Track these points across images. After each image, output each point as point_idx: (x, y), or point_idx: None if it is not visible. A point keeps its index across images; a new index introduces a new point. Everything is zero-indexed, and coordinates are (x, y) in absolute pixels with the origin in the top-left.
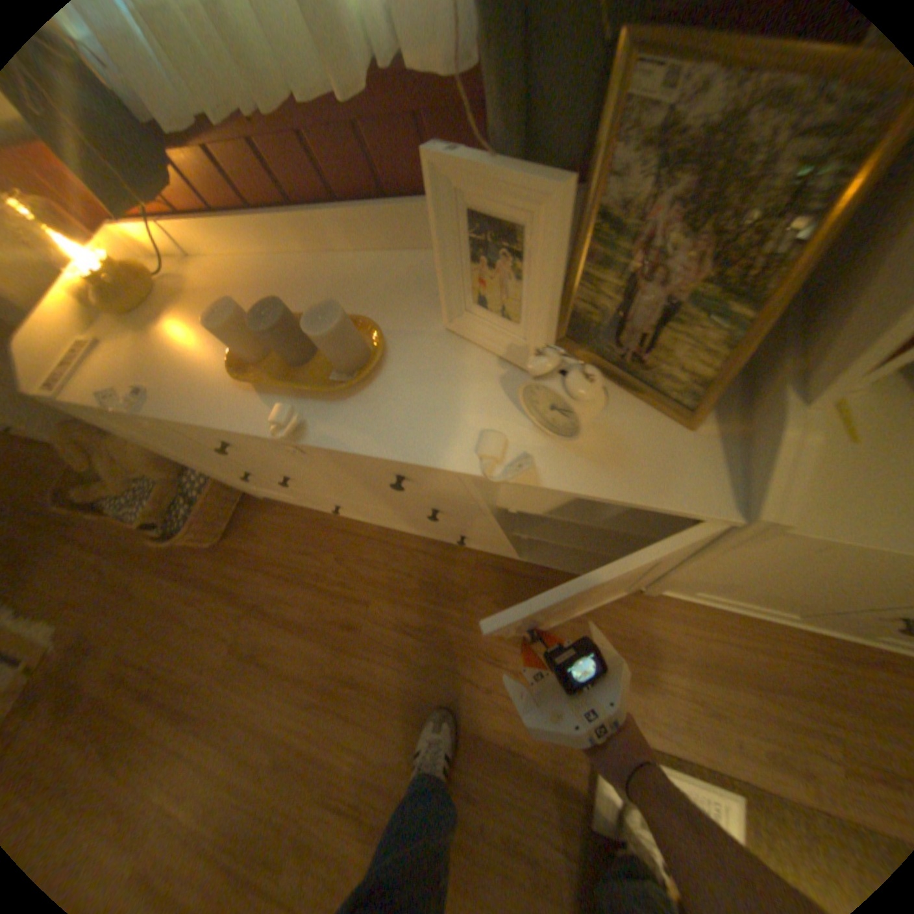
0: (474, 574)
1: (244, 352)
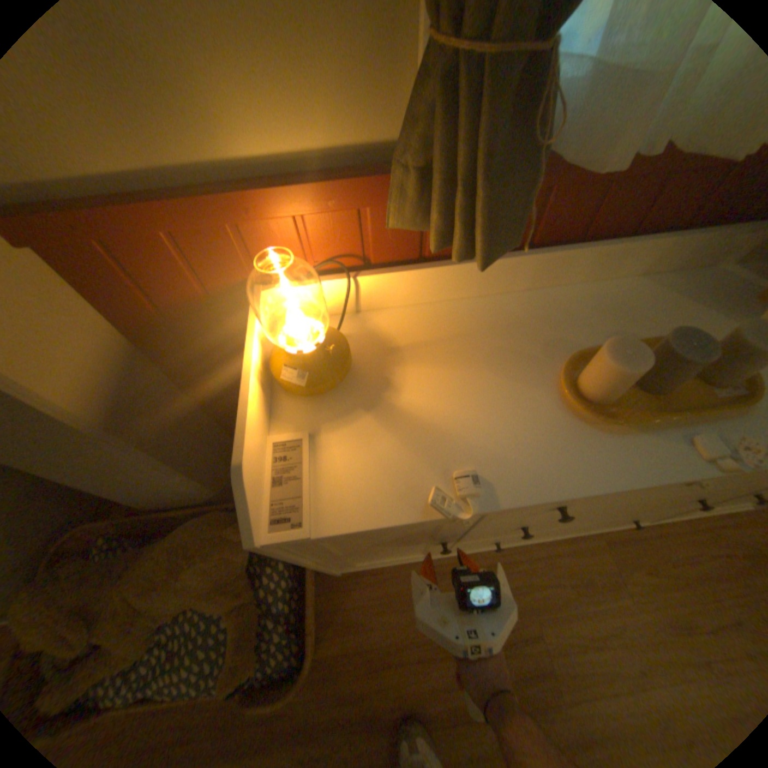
0: (614, 555)
1: (620, 391)
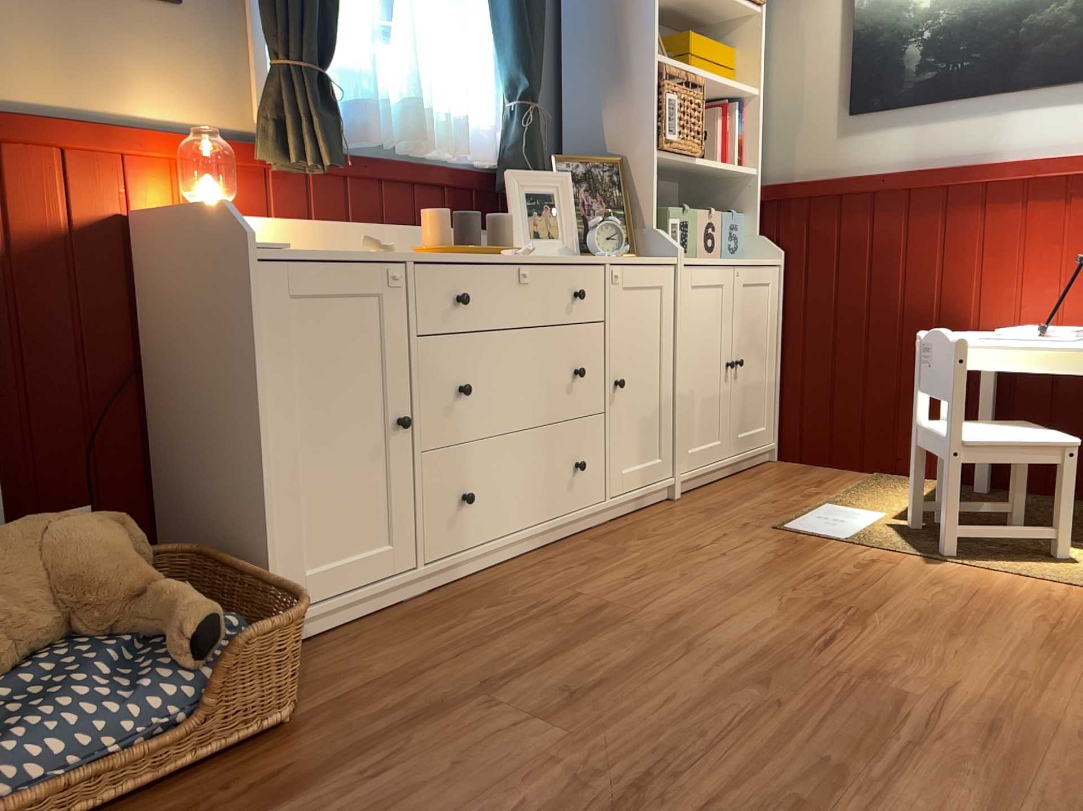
0: (600, 543)
1: (446, 240)
